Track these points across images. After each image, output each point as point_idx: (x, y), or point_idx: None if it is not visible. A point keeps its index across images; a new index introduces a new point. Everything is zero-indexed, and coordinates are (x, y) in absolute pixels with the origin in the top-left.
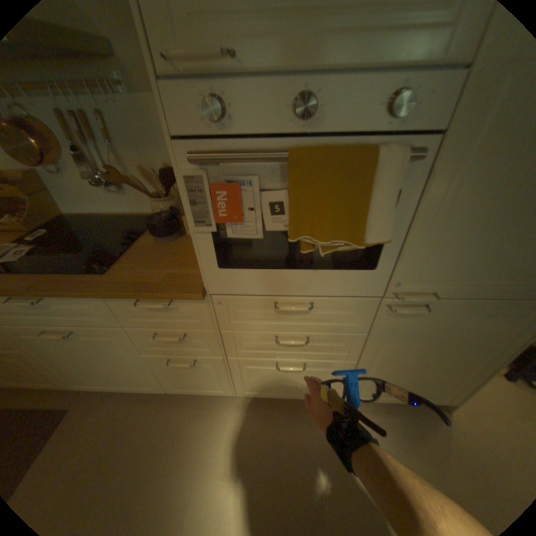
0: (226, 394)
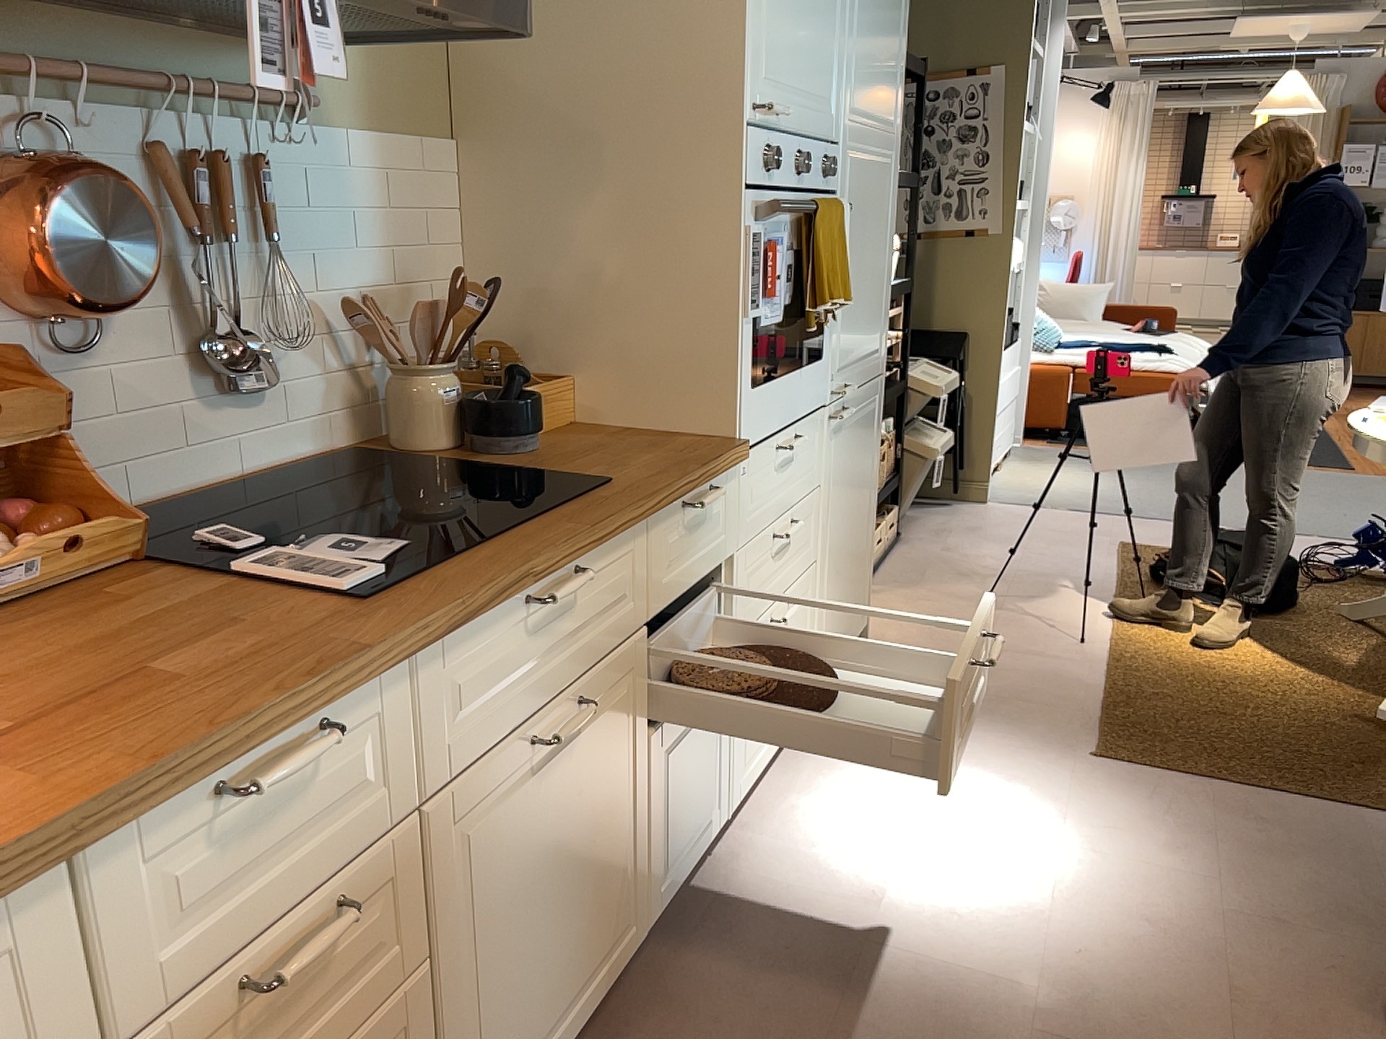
0: (721, 816)
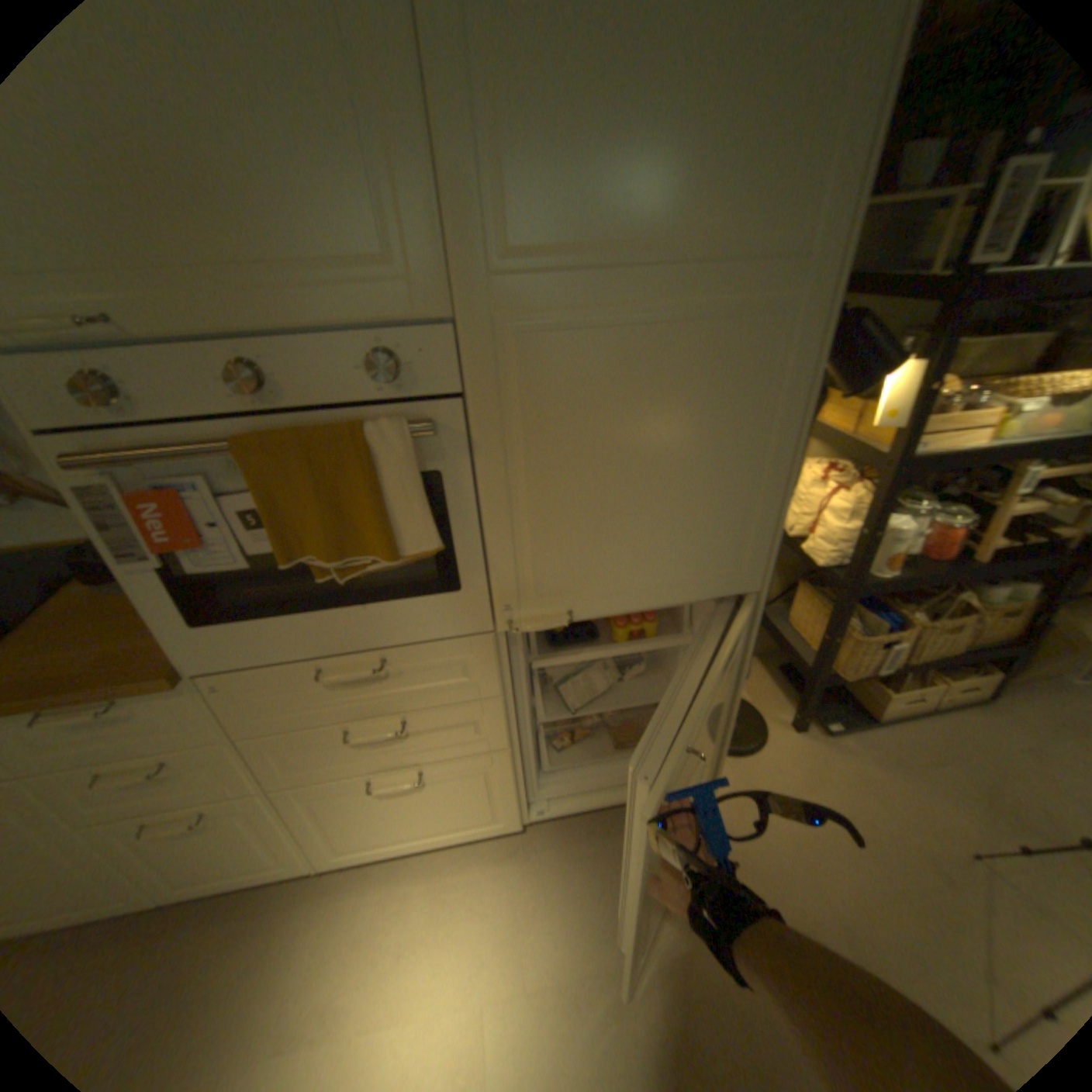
0: (292, 872)
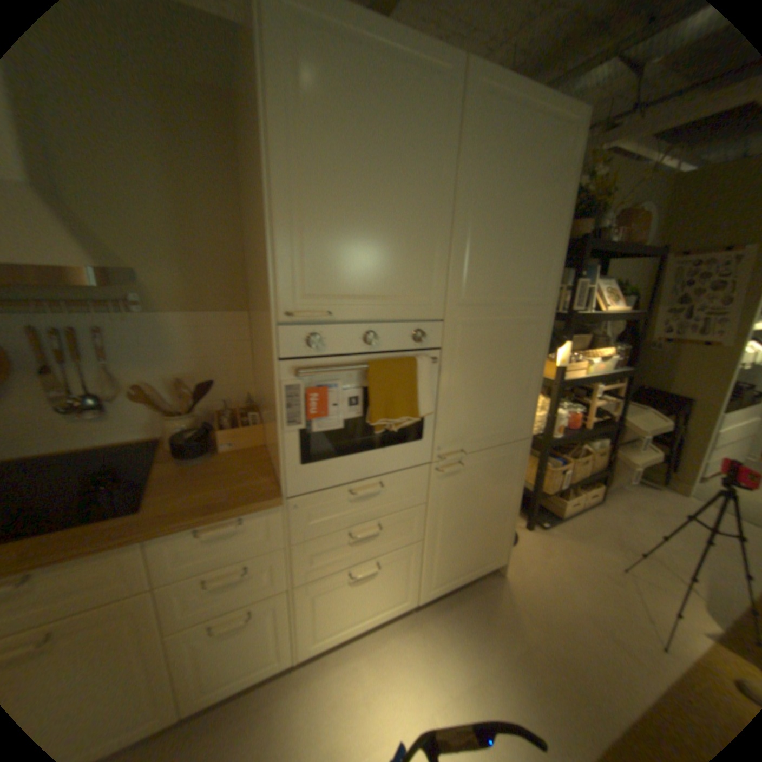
0: (284, 666)
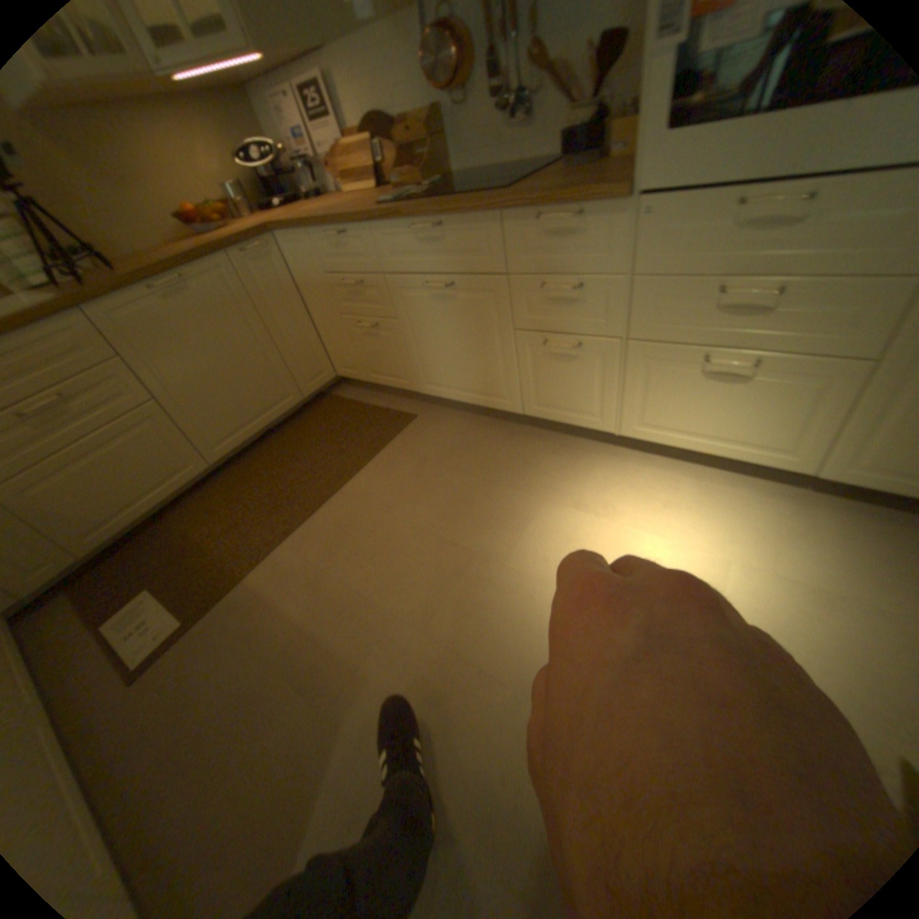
0: (604, 426)
